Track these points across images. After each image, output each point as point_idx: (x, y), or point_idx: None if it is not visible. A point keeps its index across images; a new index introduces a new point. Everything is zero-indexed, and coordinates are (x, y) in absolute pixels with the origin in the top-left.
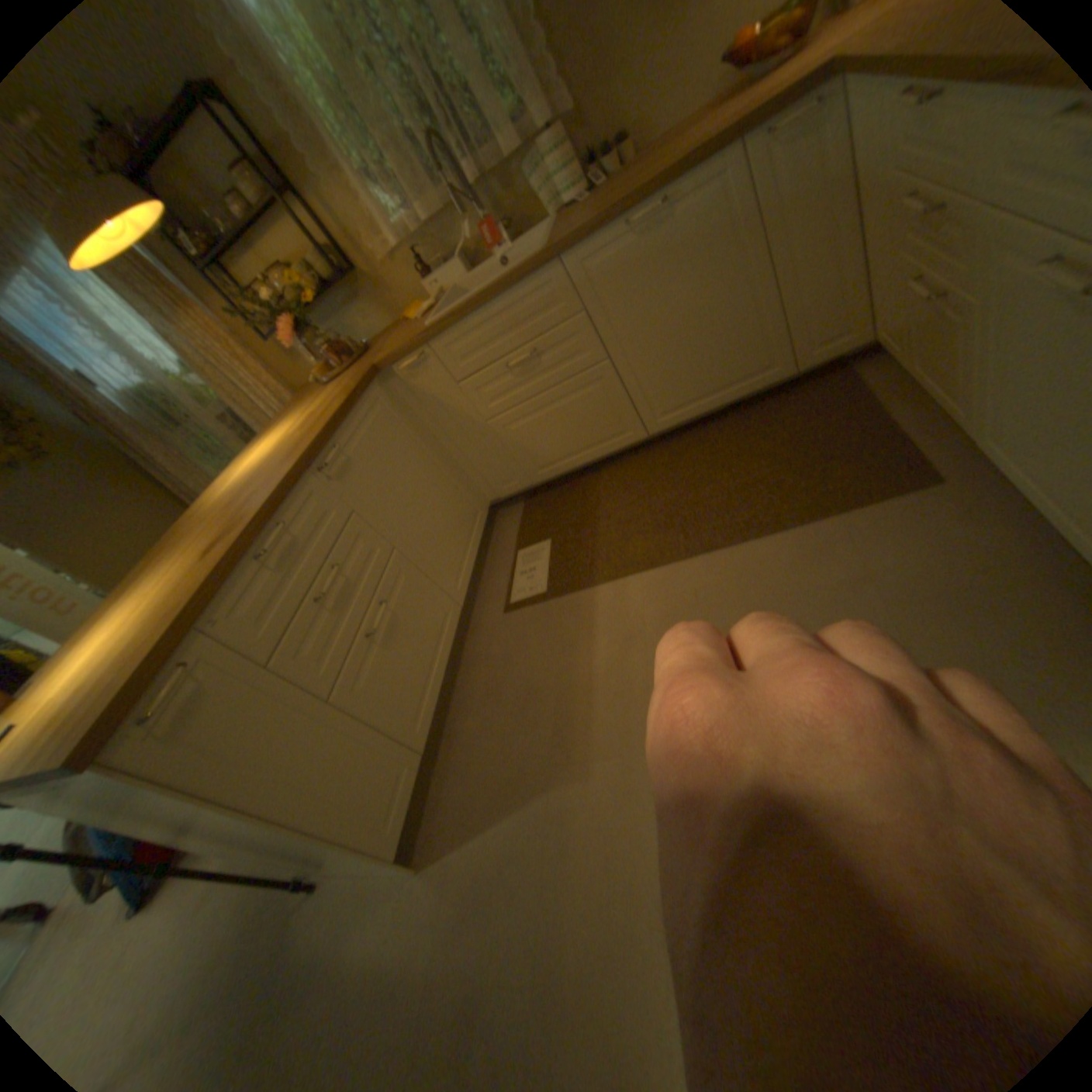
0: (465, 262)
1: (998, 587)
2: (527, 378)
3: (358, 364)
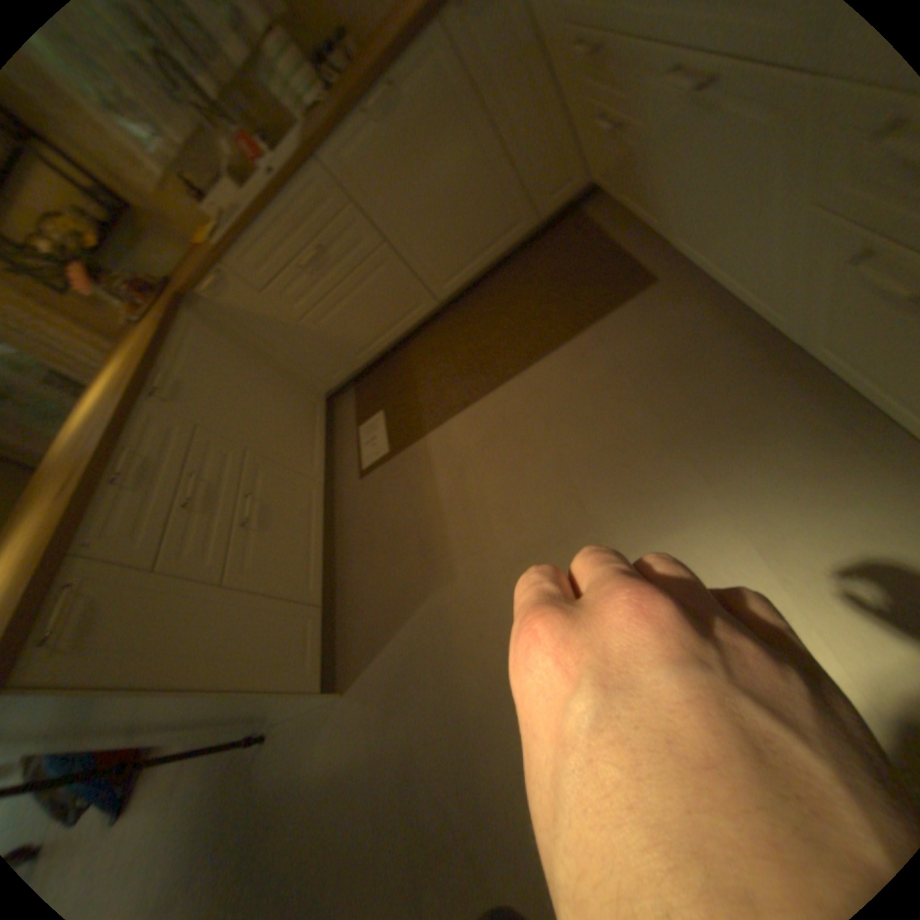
0: (231, 181)
1: (701, 345)
2: (318, 275)
3: (159, 298)
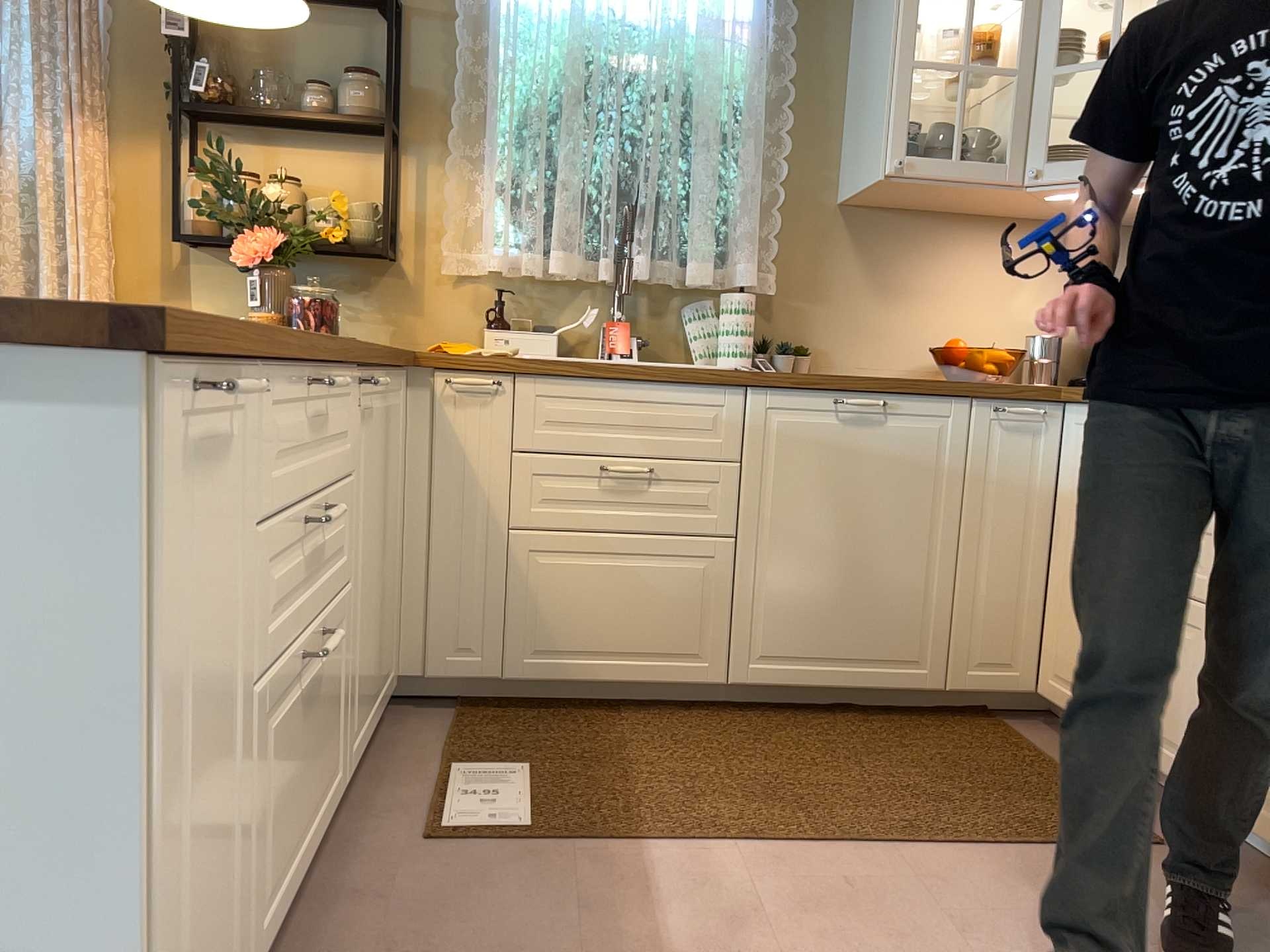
0: (558, 347)
1: None
2: (614, 502)
3: None
